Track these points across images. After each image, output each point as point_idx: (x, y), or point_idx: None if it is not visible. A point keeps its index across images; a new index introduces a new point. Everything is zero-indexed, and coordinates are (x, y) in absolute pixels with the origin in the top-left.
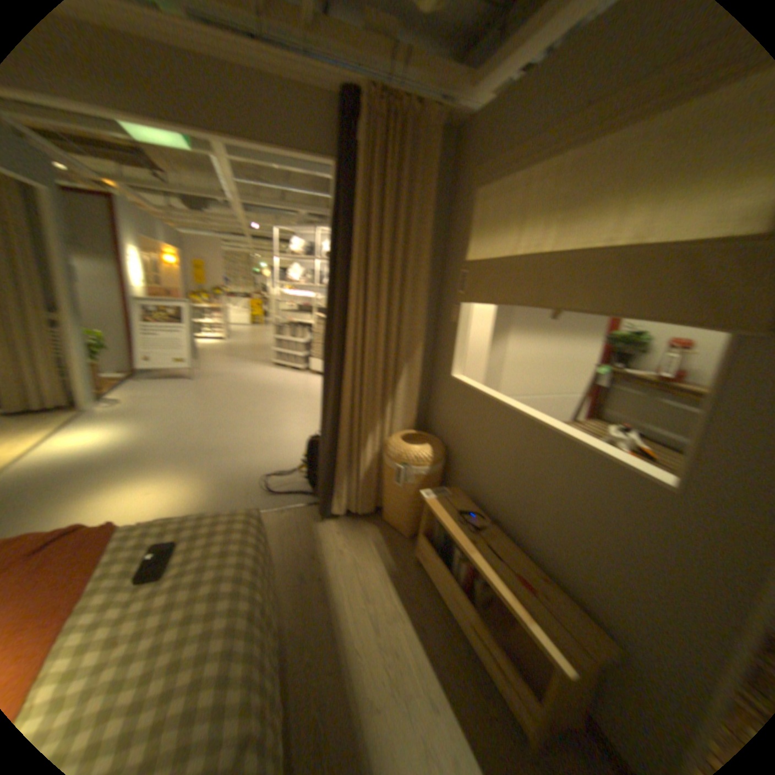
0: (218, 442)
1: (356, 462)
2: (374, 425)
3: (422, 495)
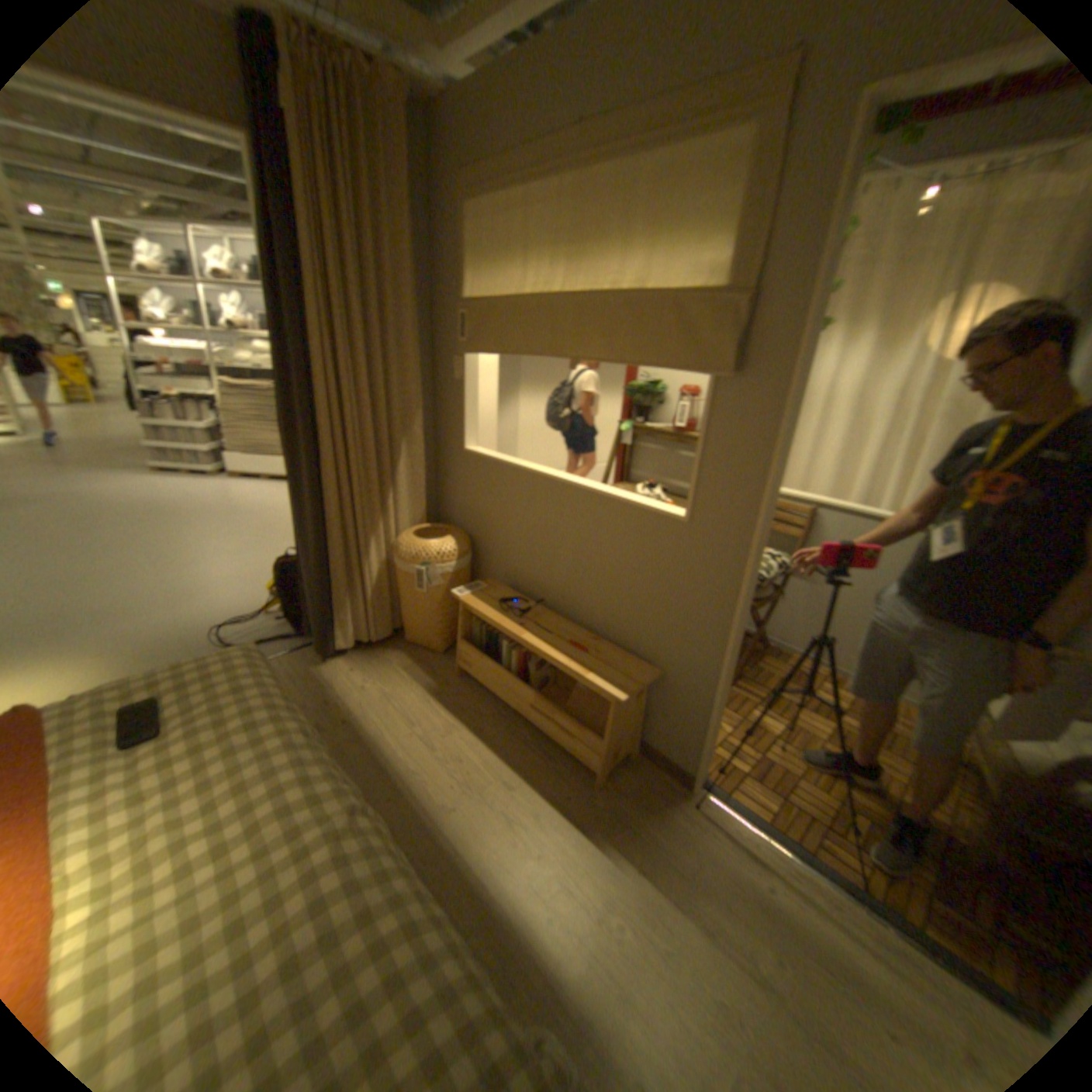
0: (102, 601)
1: (359, 576)
2: (376, 524)
3: (455, 593)
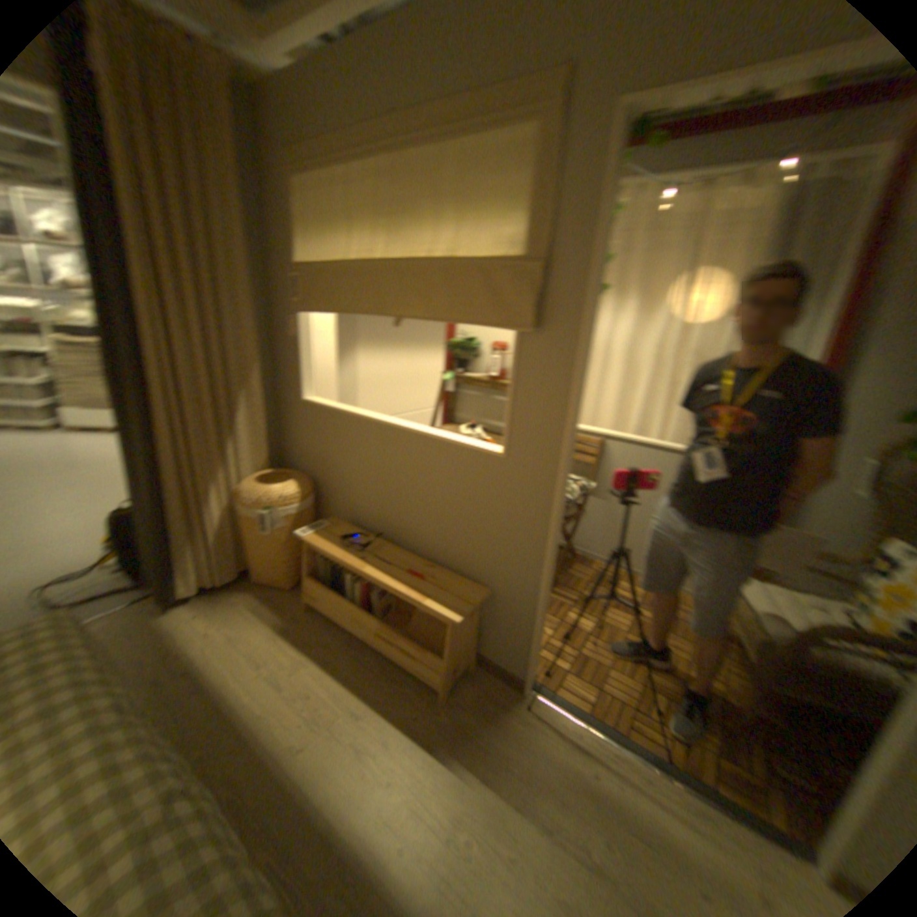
0: None
1: (198, 525)
2: (214, 473)
3: (297, 534)
